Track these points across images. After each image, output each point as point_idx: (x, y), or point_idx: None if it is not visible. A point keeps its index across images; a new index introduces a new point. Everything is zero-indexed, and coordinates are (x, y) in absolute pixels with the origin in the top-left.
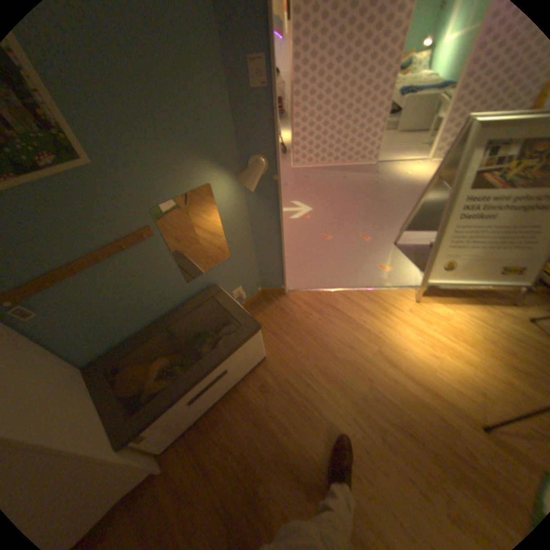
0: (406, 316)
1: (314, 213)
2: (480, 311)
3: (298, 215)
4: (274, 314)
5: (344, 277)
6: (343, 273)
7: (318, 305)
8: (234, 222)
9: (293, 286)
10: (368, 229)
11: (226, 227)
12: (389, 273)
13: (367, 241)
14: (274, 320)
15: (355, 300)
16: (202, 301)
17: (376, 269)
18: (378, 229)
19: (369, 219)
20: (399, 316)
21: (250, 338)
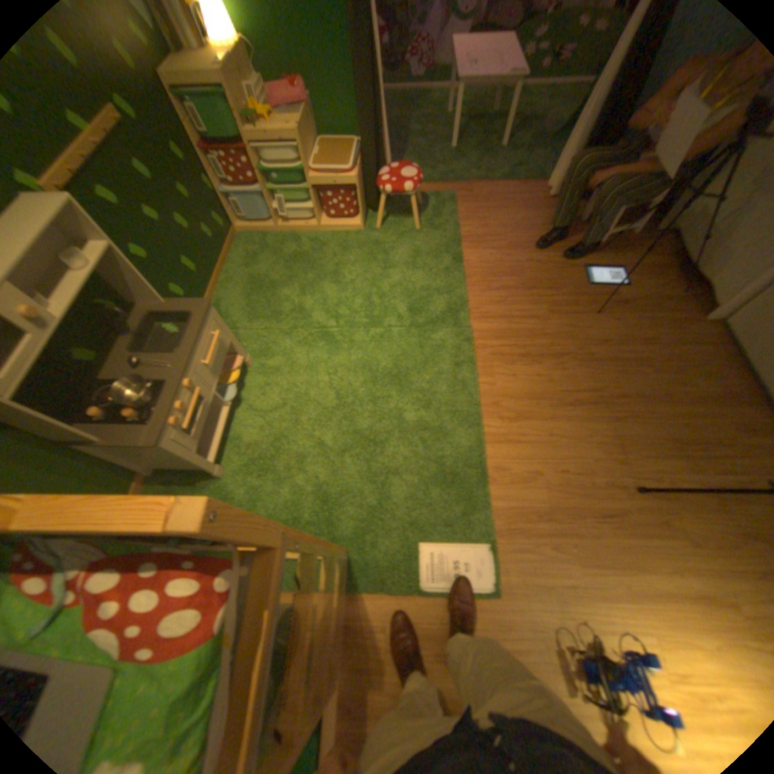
0: None
1: None
2: None
3: None
4: None
5: None
6: None
7: None
8: None
9: None
10: None
11: None
12: None
13: None
14: None
15: None
16: None
17: None
18: None
19: None
20: None
21: None
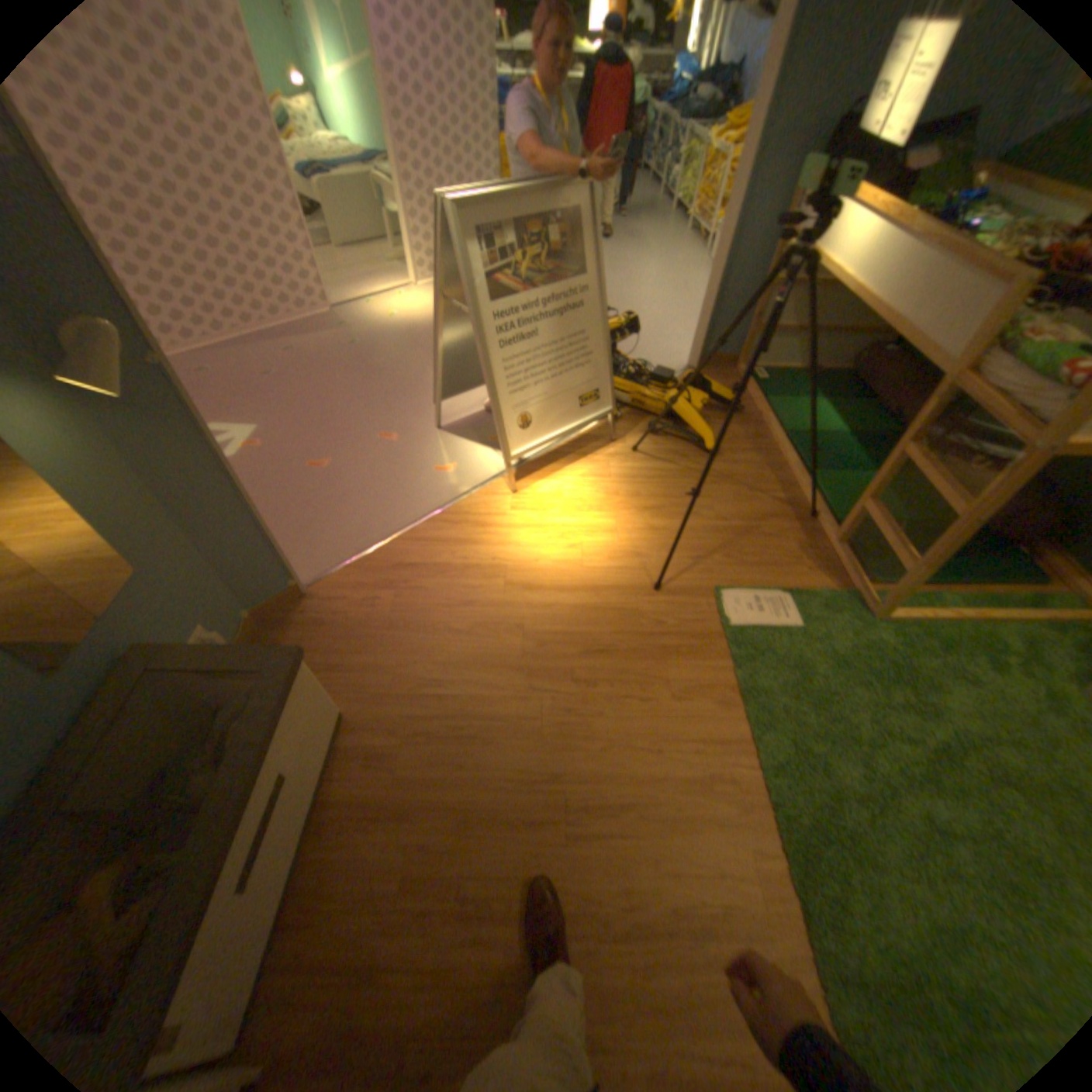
0: (510, 518)
1: (266, 431)
2: (583, 466)
3: (232, 449)
4: (307, 639)
5: (393, 512)
6: (388, 507)
7: (377, 576)
8: (99, 489)
9: (311, 572)
10: (384, 422)
11: (82, 506)
12: (456, 473)
13: (394, 441)
14: (312, 647)
15: (431, 536)
16: (122, 693)
17: (434, 476)
18: (399, 416)
19: (375, 405)
20: (502, 523)
21: (291, 686)
